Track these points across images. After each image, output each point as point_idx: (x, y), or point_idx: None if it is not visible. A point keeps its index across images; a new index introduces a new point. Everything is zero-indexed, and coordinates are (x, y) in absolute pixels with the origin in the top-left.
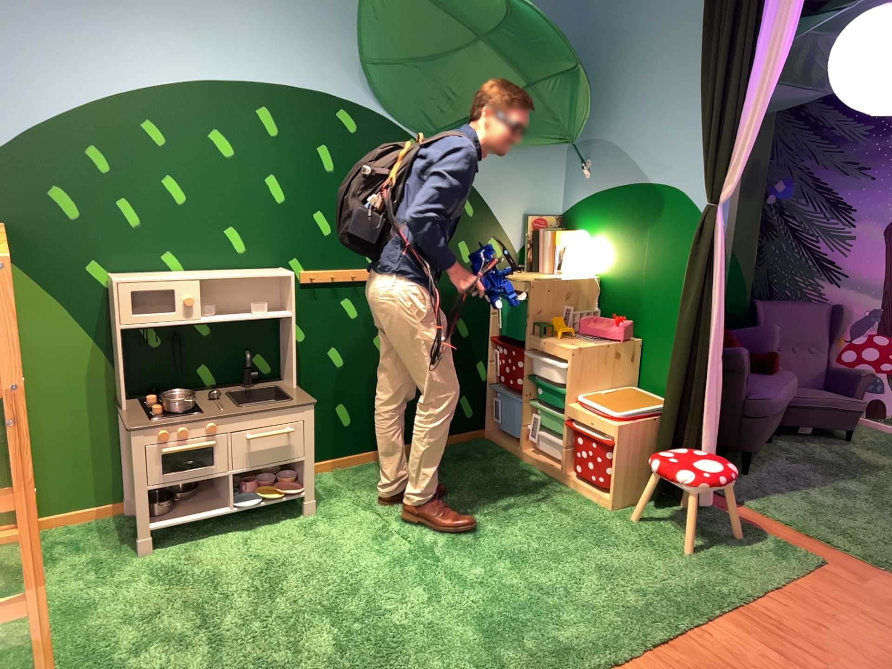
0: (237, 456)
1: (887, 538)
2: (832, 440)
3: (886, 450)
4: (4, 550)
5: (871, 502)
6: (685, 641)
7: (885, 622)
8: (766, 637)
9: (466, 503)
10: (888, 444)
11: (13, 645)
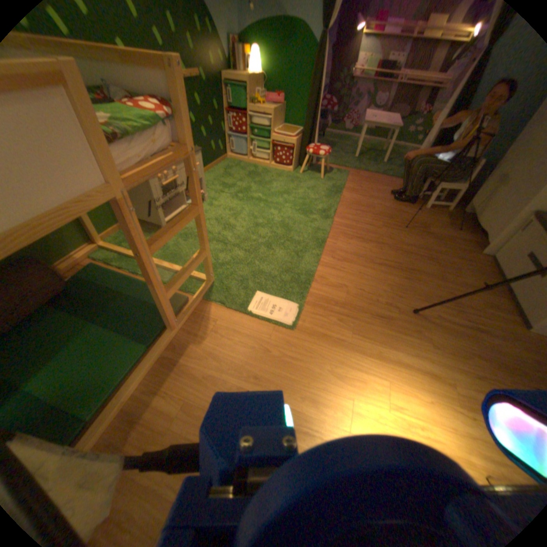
0: (179, 181)
1: (355, 162)
2: (320, 137)
3: (334, 137)
4: (91, 257)
5: (344, 153)
6: (342, 201)
7: (370, 183)
8: (355, 194)
9: (250, 182)
10: (333, 135)
11: (164, 280)
